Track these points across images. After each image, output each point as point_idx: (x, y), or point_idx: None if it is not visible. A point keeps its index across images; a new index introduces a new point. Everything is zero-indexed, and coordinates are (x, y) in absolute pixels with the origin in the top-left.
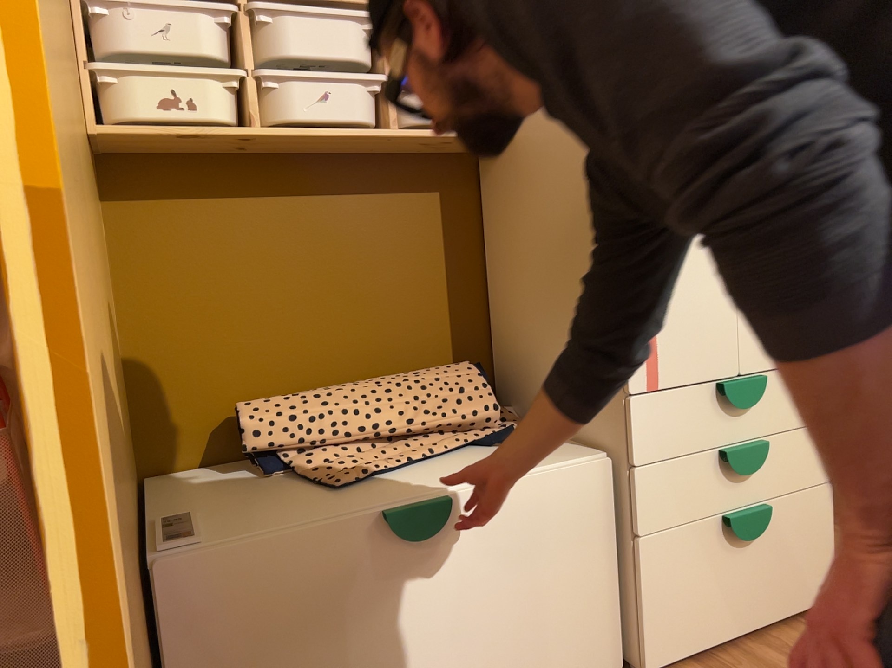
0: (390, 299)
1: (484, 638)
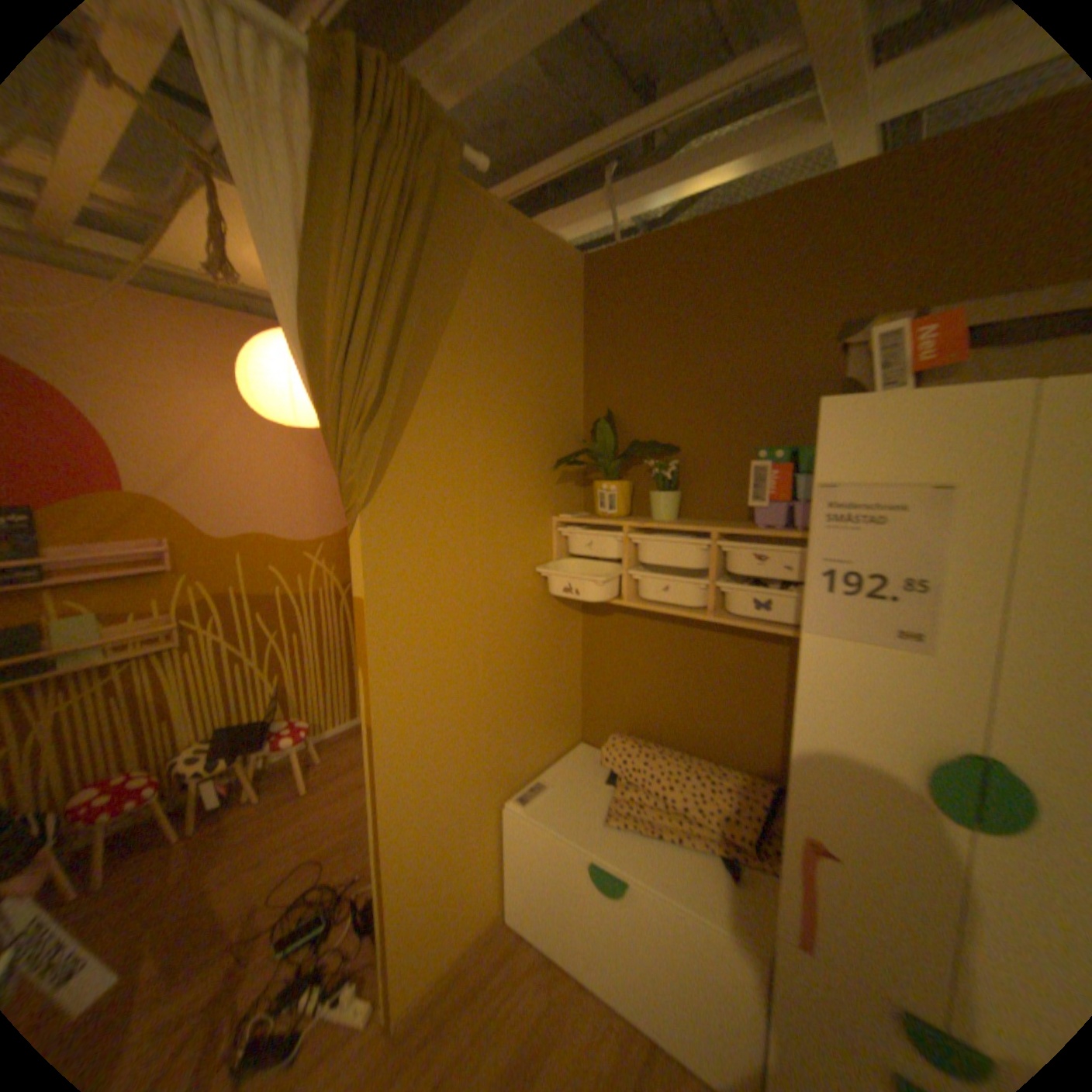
0: (731, 710)
1: (642, 980)
